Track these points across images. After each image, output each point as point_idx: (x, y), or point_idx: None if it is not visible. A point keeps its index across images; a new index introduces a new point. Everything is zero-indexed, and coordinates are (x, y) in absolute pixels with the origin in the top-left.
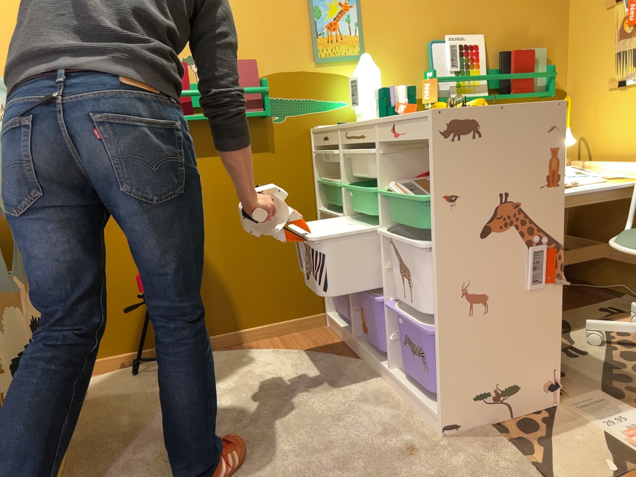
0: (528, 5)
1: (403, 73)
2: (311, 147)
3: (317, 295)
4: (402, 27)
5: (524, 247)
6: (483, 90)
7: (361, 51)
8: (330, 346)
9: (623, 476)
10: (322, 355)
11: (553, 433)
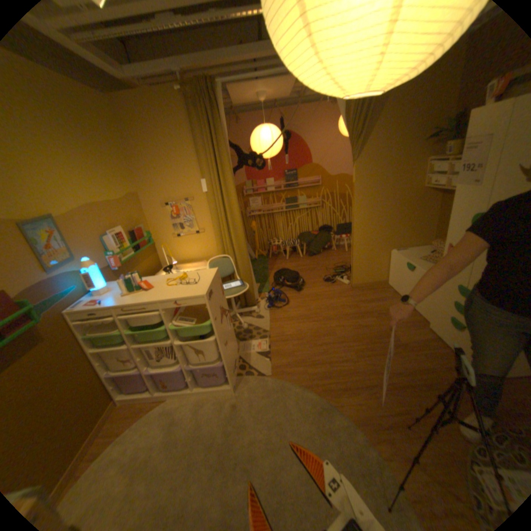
0: (129, 207)
1: (95, 257)
2: (66, 322)
3: (104, 396)
4: (84, 233)
5: (225, 318)
6: (131, 251)
7: (70, 254)
8: (137, 411)
9: (269, 359)
10: (144, 417)
11: (247, 363)
